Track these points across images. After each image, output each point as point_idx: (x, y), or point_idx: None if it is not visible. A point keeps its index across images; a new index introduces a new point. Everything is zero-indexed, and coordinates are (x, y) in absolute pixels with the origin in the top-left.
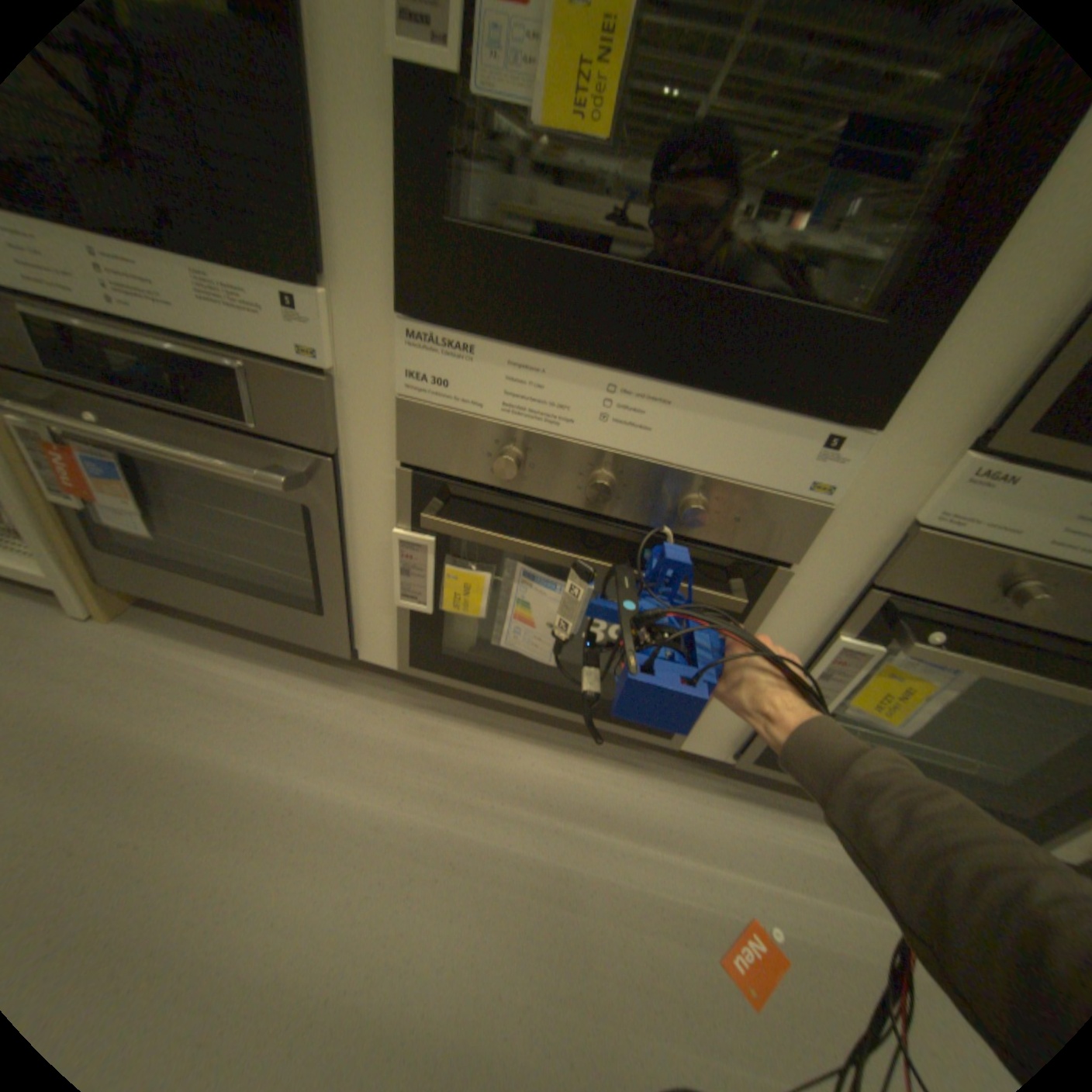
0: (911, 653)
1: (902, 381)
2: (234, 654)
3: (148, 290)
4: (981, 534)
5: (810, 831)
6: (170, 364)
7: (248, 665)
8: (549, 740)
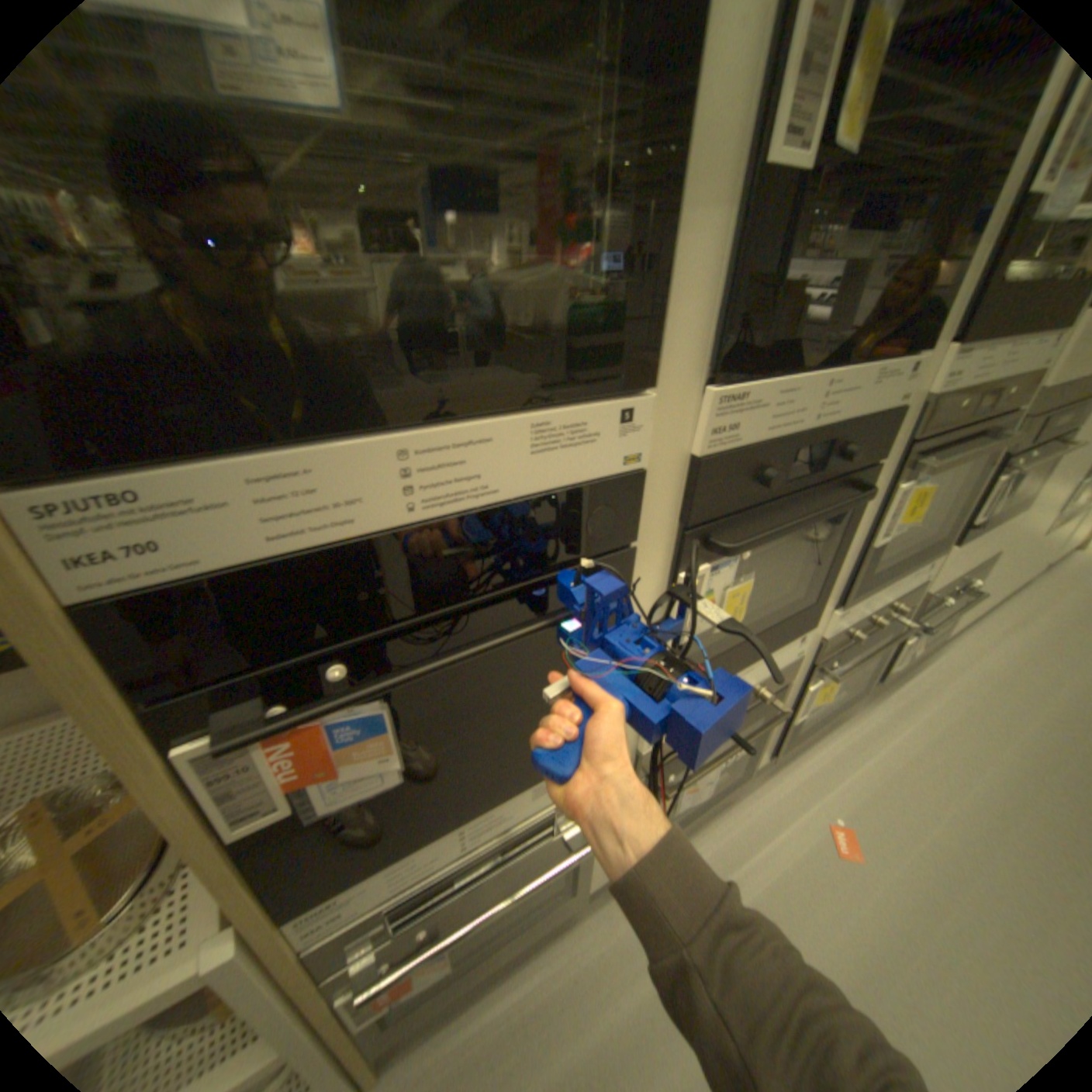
0: (827, 677)
1: (819, 614)
2: (489, 989)
3: (495, 823)
4: (840, 631)
5: (803, 763)
6: (500, 850)
7: (508, 984)
8: (689, 834)
